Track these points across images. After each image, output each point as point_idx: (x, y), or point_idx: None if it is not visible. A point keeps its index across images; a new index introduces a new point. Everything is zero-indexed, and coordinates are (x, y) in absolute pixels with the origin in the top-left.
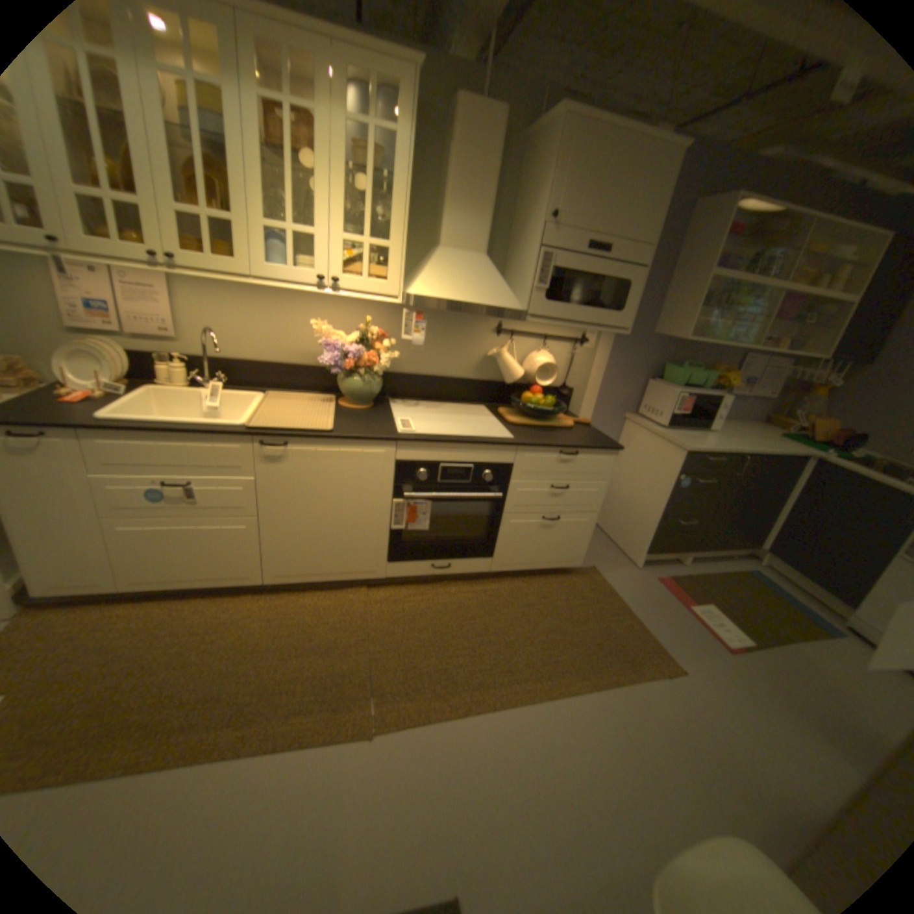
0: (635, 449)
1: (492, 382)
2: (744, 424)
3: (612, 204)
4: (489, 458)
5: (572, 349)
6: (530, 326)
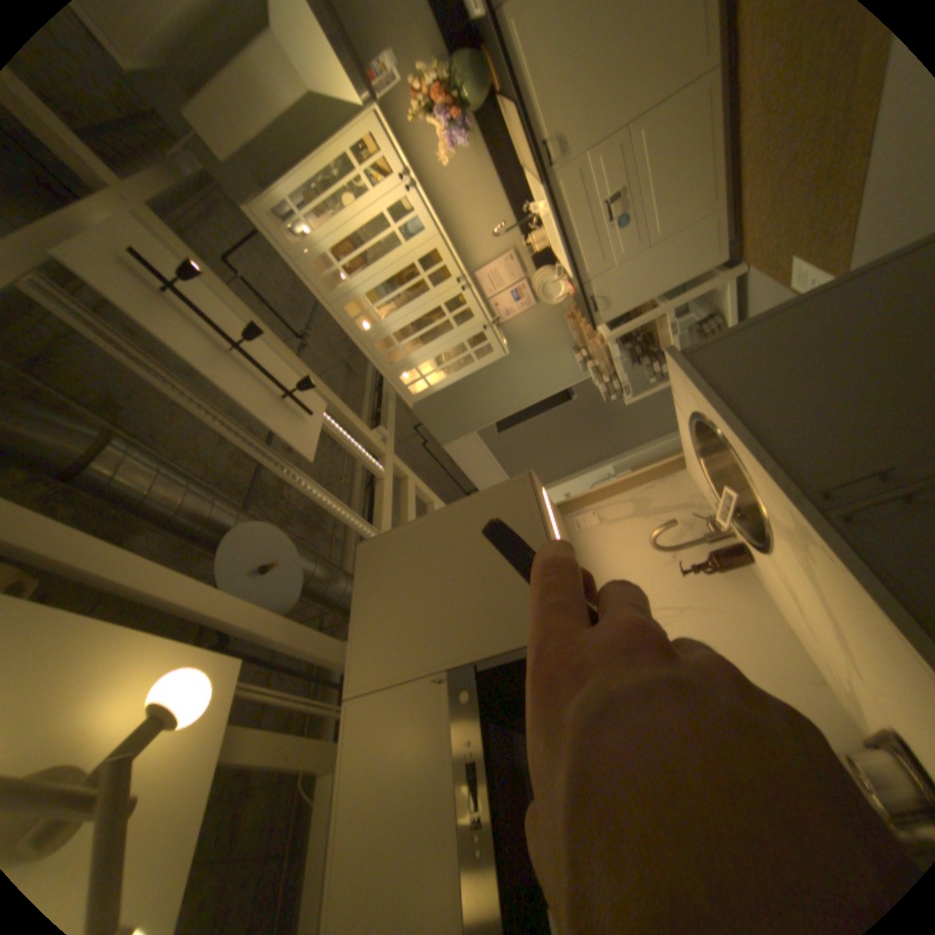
0: None
1: None
2: None
3: None
4: None
5: None
6: None
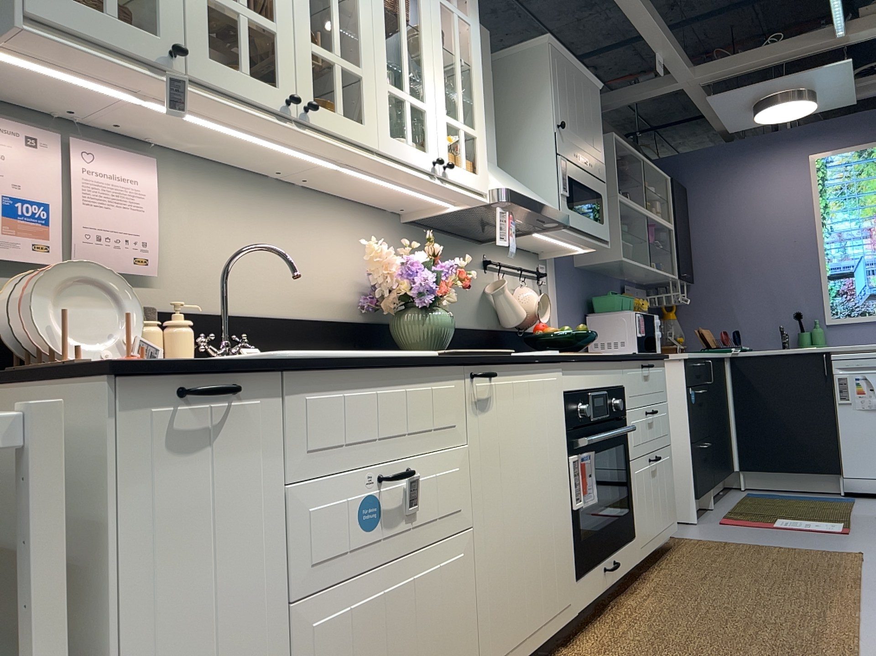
0: None
1: (493, 330)
2: None
3: (582, 125)
4: (612, 379)
5: (541, 284)
6: (506, 259)
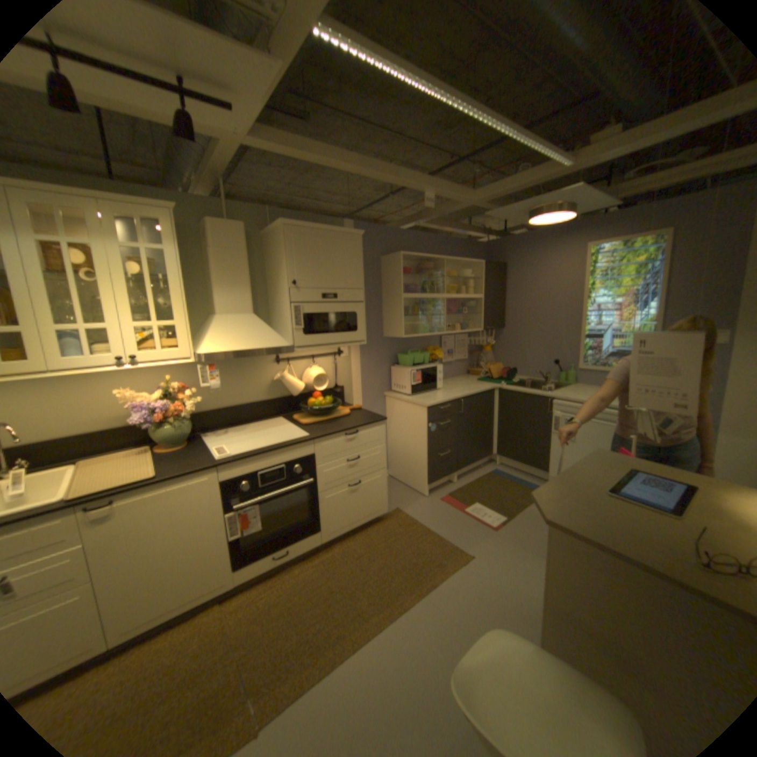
0: (397, 415)
1: (283, 397)
2: (456, 379)
3: (329, 271)
4: (295, 455)
5: (334, 360)
6: (299, 352)
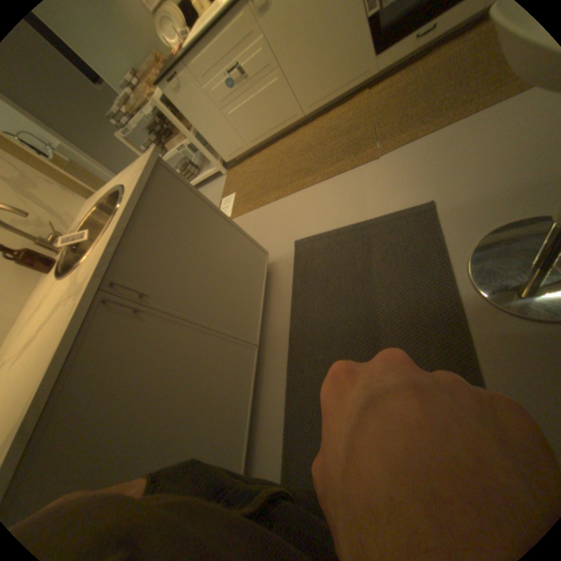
0: None
1: None
2: None
3: None
4: None
5: None
6: None
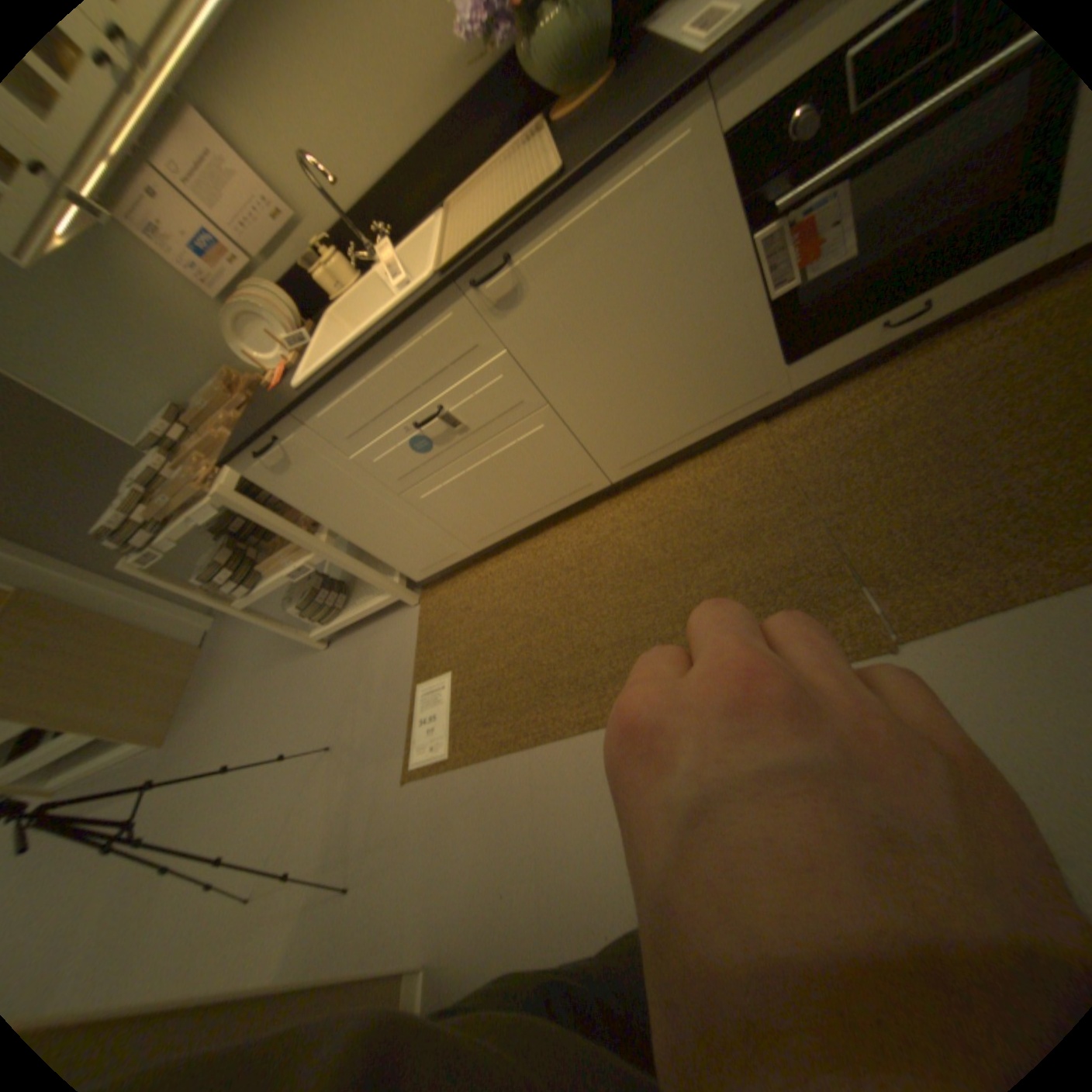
0: None
1: None
2: None
3: None
4: None
5: None
6: None
